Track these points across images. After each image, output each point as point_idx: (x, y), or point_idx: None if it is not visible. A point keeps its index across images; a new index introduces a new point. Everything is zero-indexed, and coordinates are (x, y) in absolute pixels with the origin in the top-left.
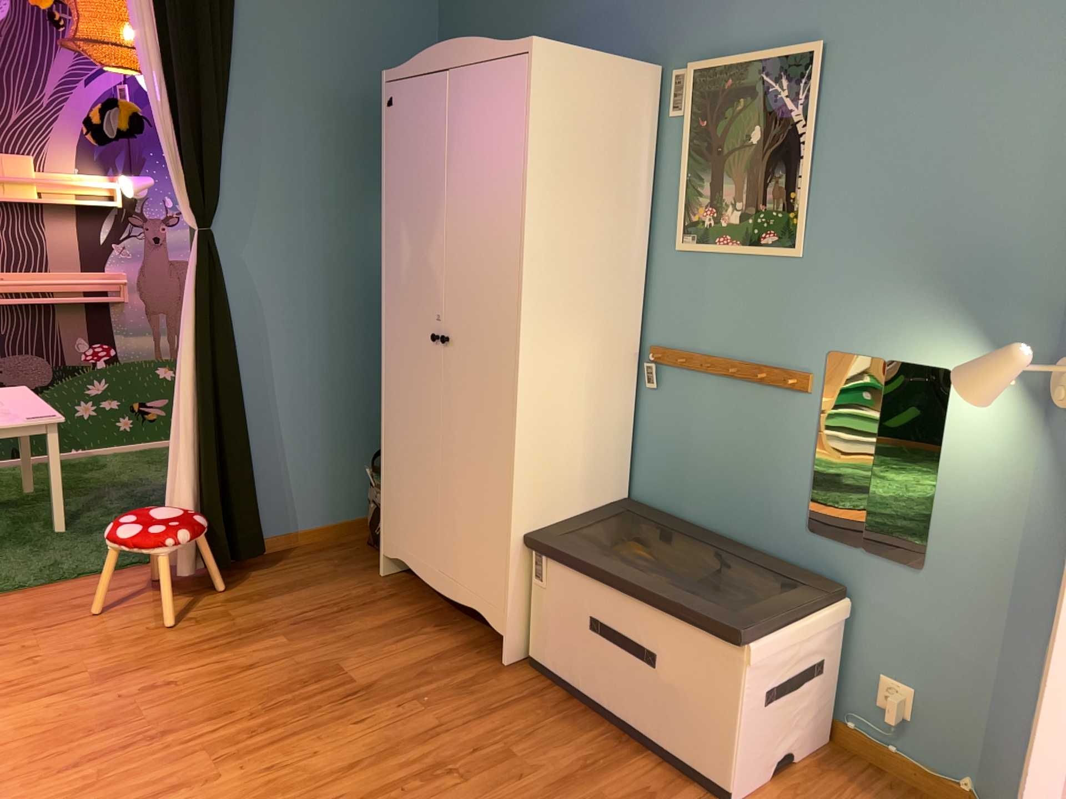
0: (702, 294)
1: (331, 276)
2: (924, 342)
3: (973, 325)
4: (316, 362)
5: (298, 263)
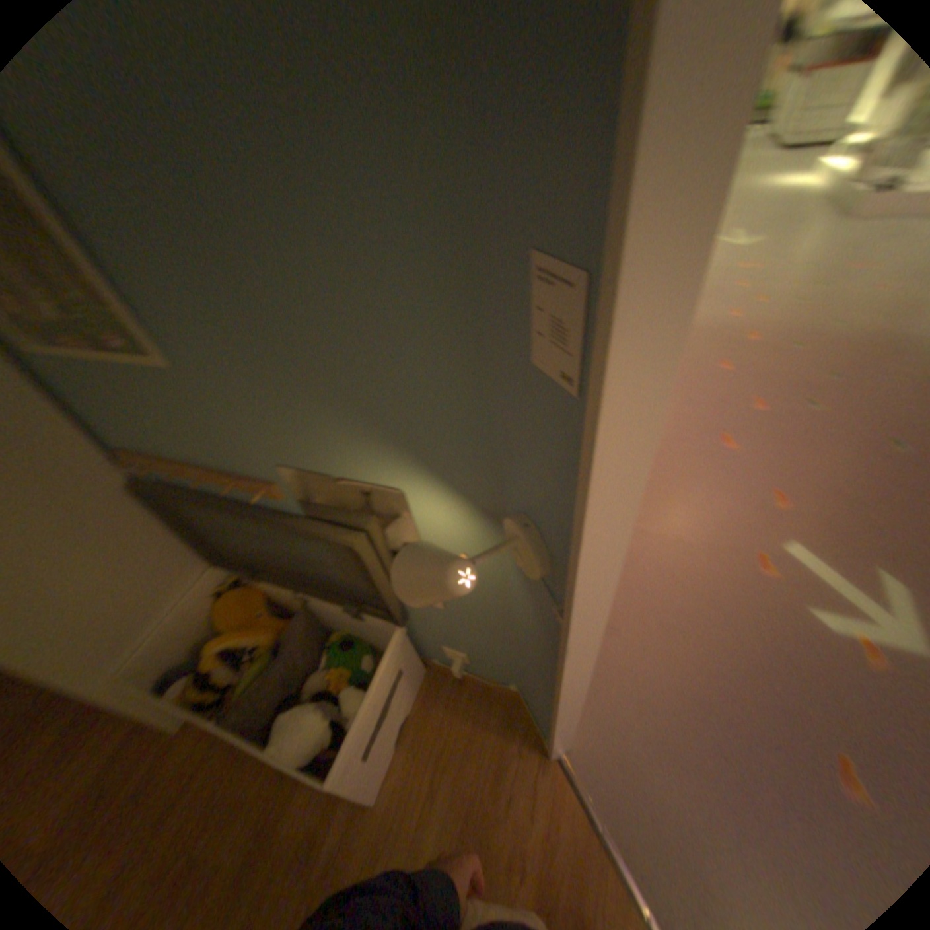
0: (102, 402)
1: None
2: (358, 461)
3: (401, 449)
4: None
5: None
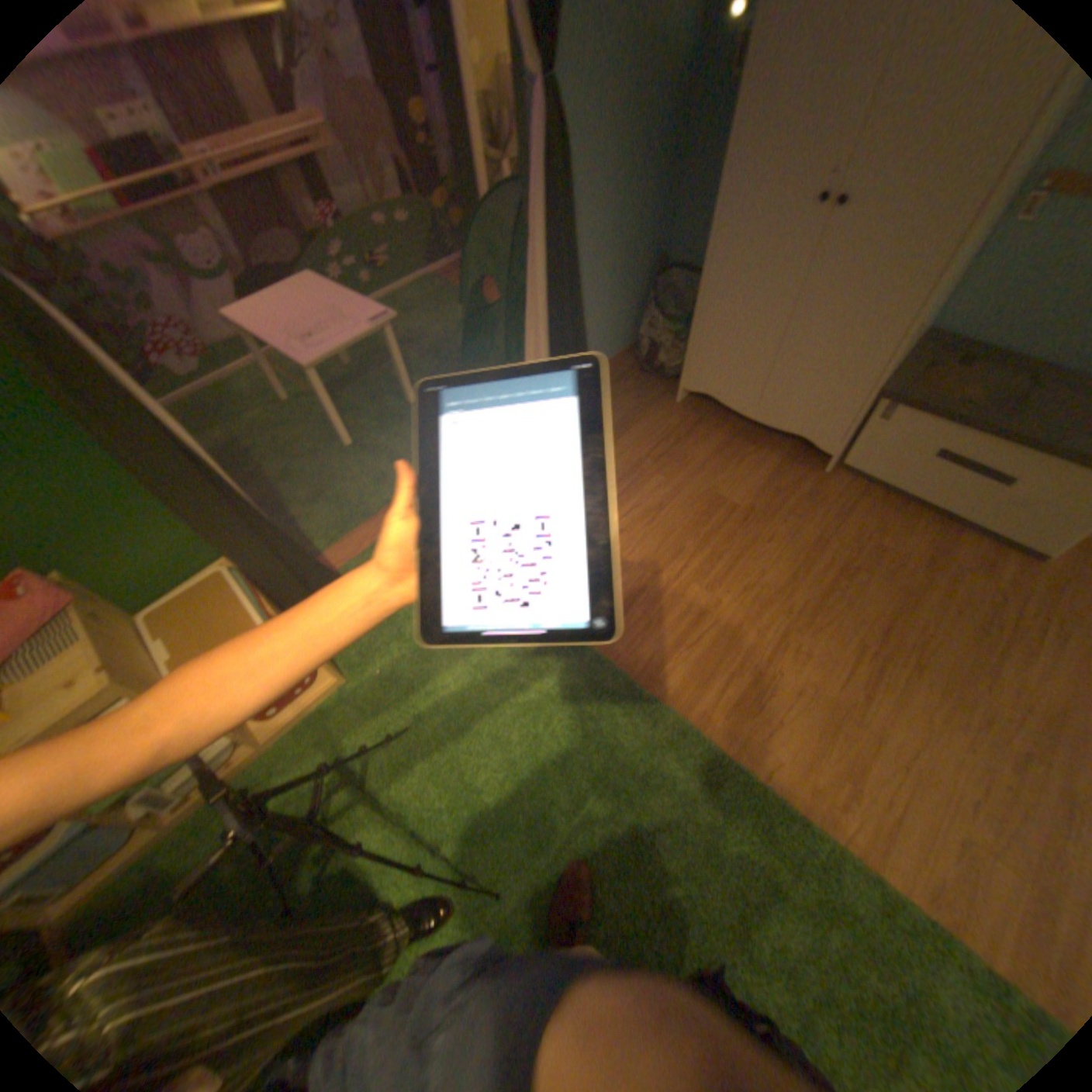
0: None
1: (626, 104)
2: None
3: None
4: (609, 217)
5: (602, 96)
